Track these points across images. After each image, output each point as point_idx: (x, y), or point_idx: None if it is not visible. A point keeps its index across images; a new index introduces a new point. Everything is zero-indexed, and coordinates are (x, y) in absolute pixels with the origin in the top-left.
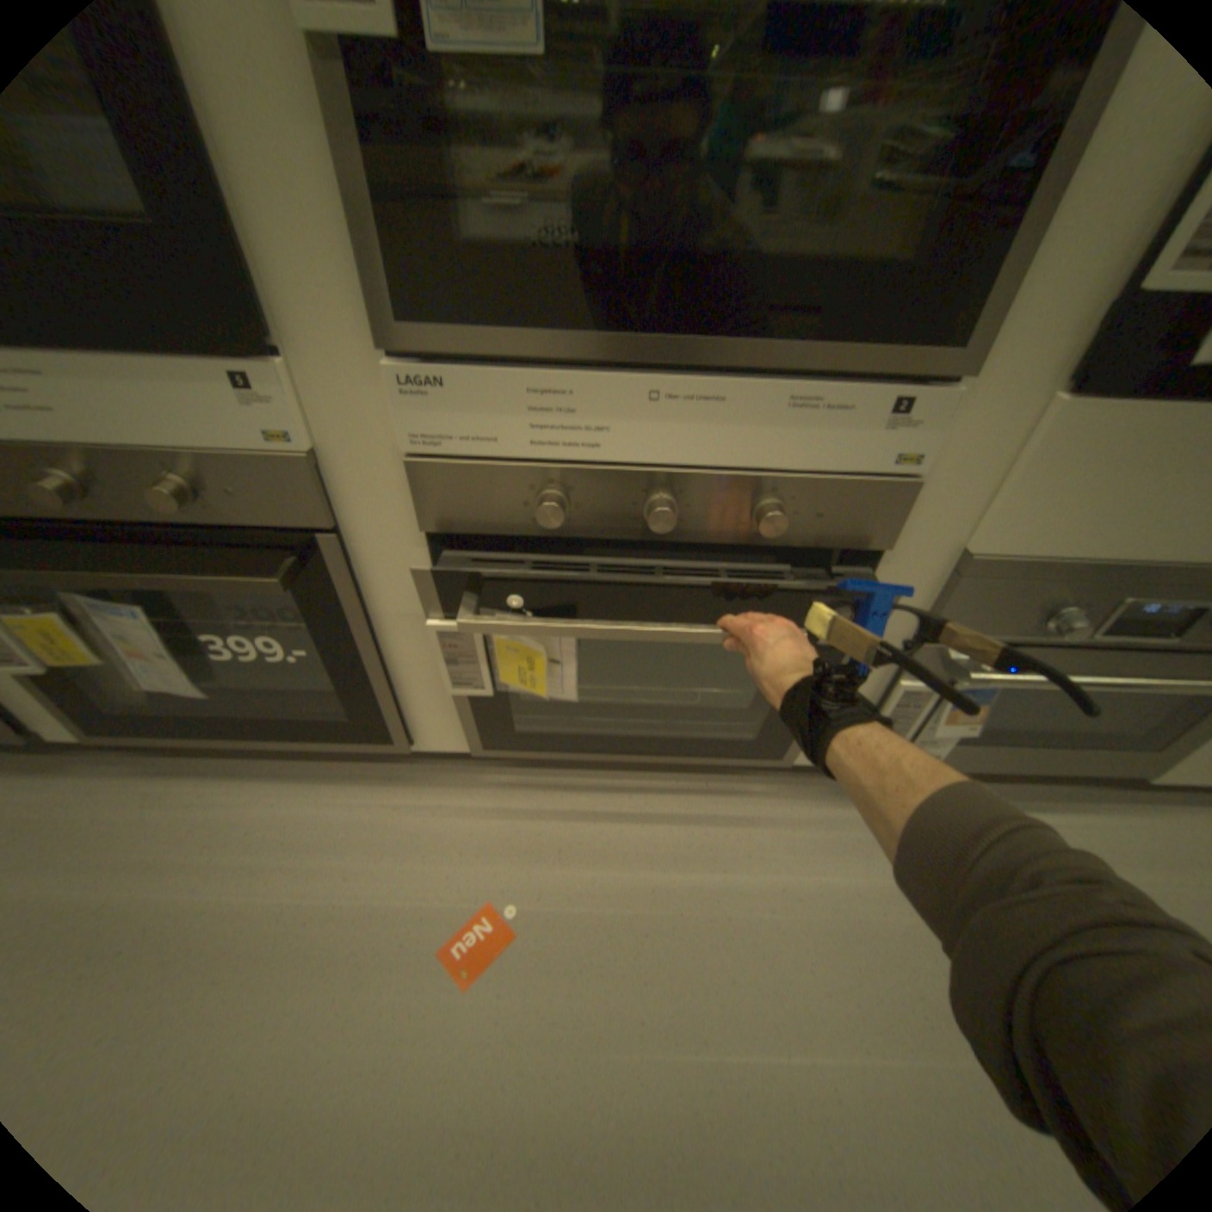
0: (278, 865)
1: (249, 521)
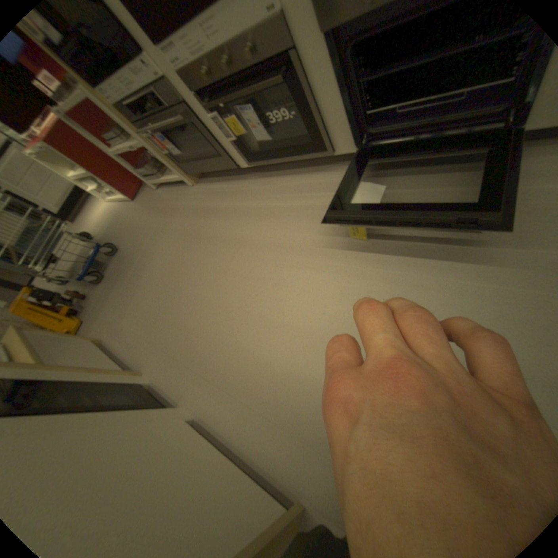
0: (298, 196)
1: (269, 53)
